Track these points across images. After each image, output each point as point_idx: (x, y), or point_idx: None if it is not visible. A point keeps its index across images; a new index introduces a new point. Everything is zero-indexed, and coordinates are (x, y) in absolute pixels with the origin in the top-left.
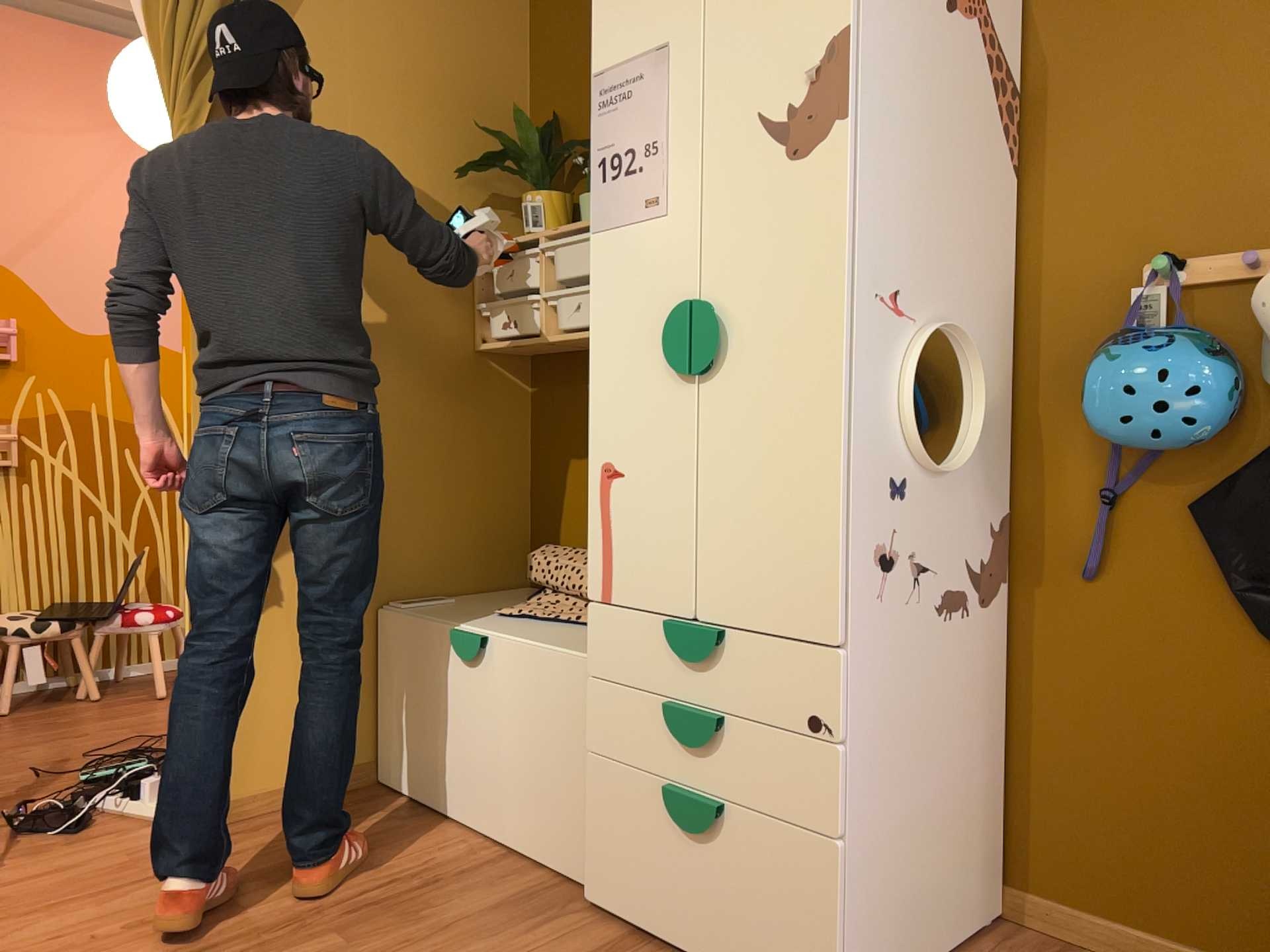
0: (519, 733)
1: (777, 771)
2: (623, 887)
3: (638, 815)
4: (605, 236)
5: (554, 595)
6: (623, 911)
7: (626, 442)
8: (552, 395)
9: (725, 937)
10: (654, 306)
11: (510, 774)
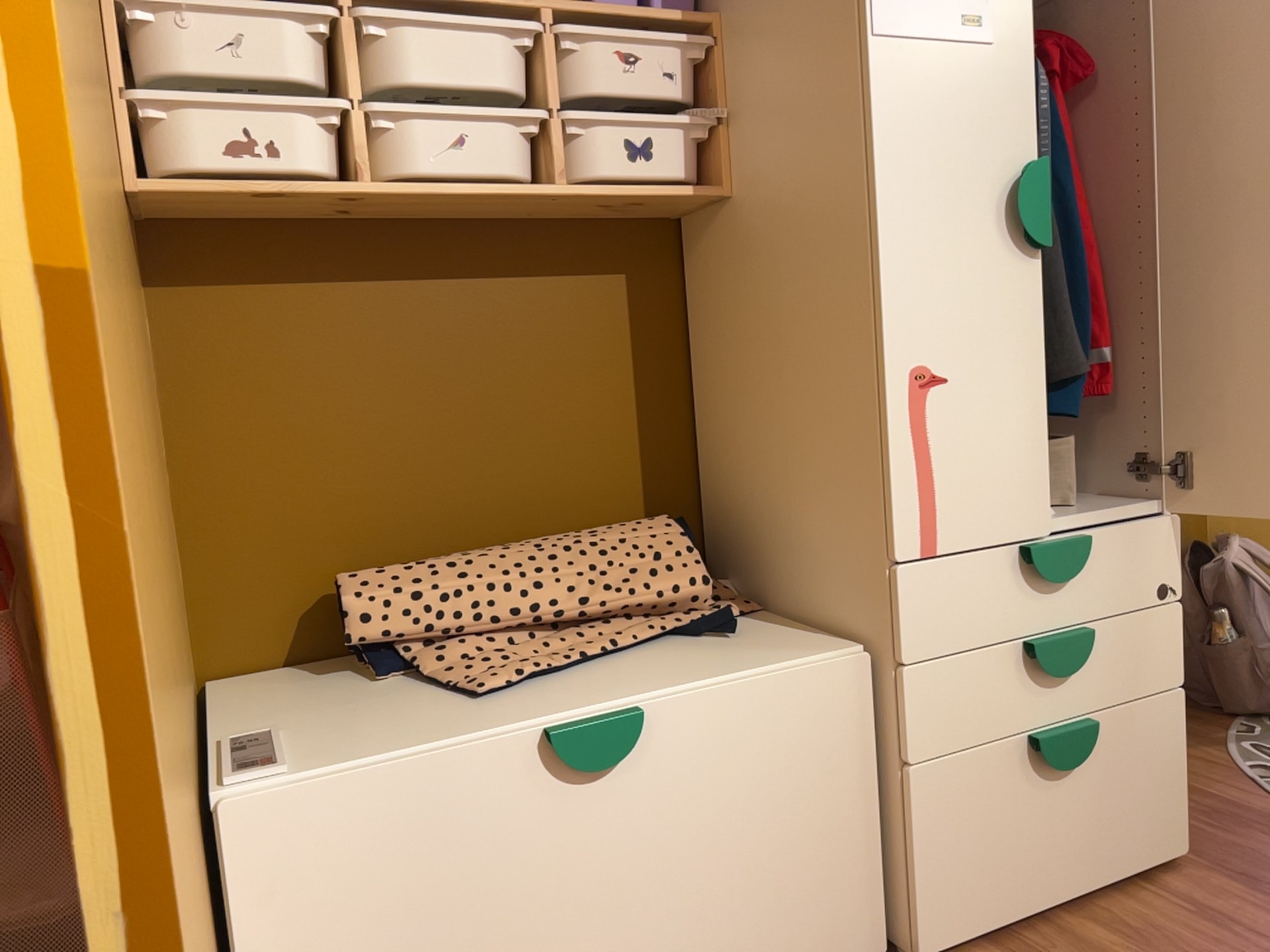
0: (730, 827)
1: (1134, 651)
2: (978, 895)
3: (993, 795)
4: (897, 47)
5: (461, 641)
6: (980, 923)
7: (950, 338)
8: (225, 304)
9: (1096, 849)
10: (980, 160)
11: (714, 902)
